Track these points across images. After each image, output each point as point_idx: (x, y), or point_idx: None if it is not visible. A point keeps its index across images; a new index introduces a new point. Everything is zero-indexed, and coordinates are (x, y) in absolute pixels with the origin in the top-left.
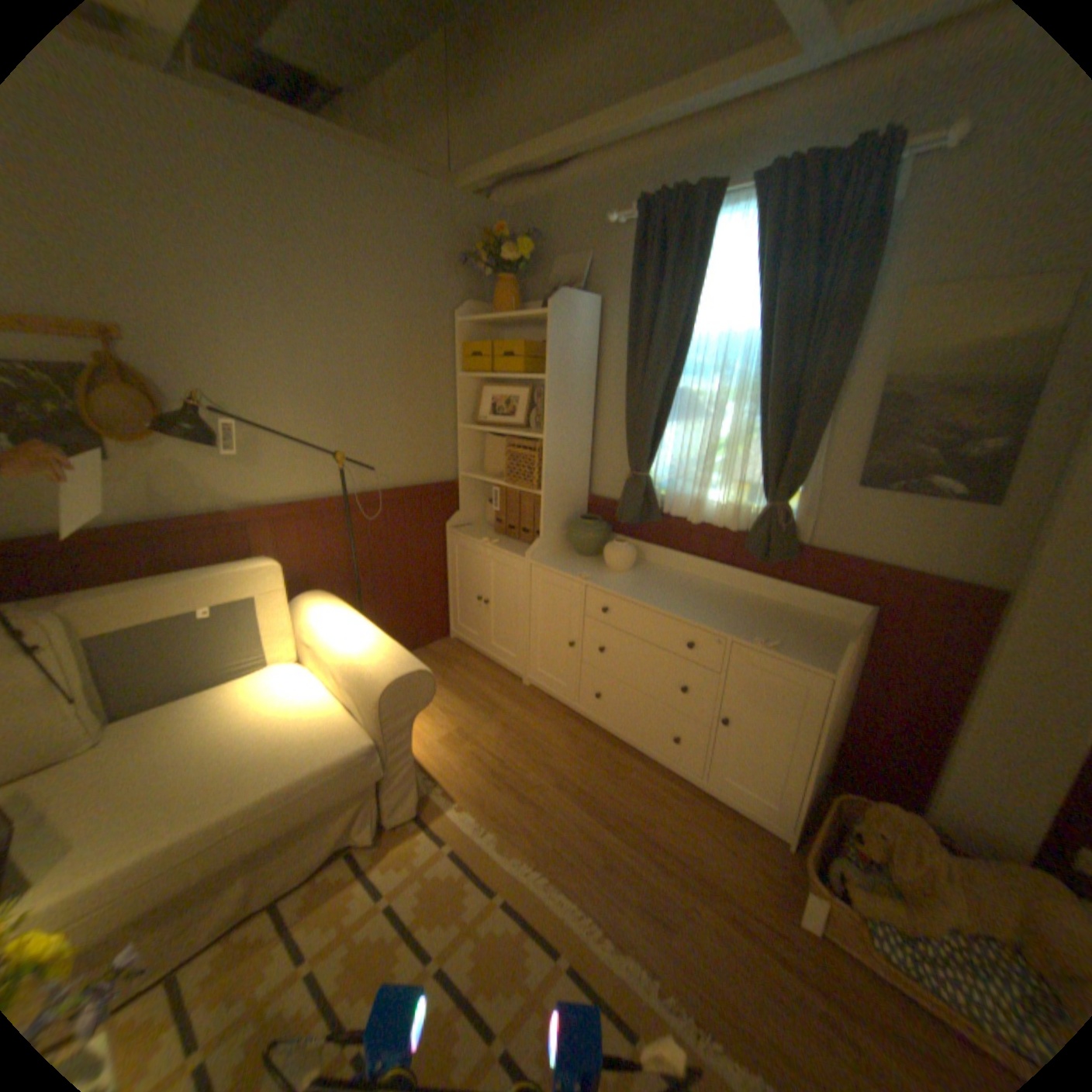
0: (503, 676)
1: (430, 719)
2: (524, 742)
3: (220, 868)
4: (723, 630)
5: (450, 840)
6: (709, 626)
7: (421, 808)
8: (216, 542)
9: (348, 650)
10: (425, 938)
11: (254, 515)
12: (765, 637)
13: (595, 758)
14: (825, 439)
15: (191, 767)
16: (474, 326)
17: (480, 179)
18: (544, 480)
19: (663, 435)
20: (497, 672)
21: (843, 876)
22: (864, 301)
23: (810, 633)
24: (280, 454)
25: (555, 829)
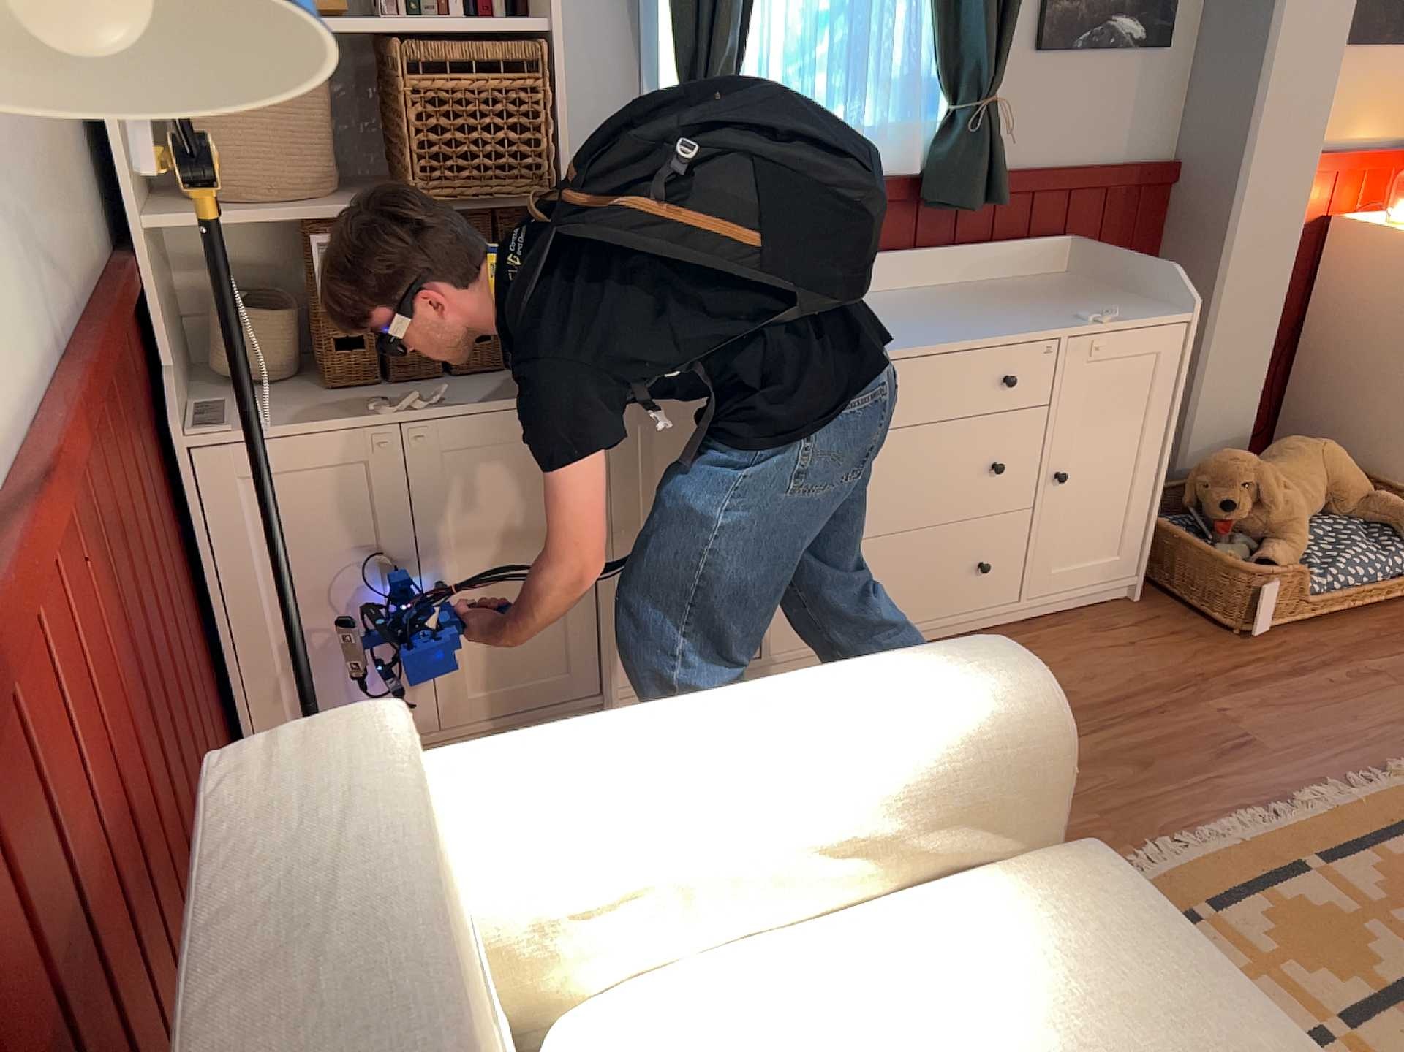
0: None
1: None
2: None
3: None
4: (1040, 328)
5: None
6: (1022, 332)
7: None
8: None
9: (829, 750)
10: None
11: None
12: (1082, 312)
13: None
14: None
15: None
16: None
17: None
18: (562, 155)
19: None
20: None
21: (1232, 558)
22: None
23: (1069, 294)
24: None
25: None
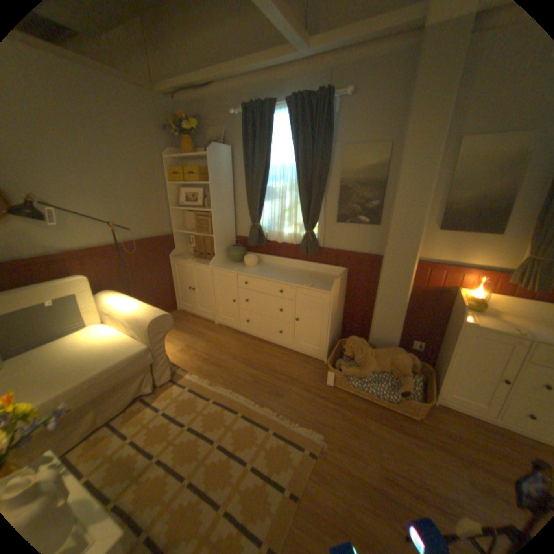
0: (205, 322)
1: (172, 343)
2: (217, 346)
3: (82, 404)
4: (292, 283)
5: (187, 385)
6: (287, 282)
7: (172, 377)
8: (48, 270)
9: (128, 311)
10: (181, 419)
11: (67, 255)
12: (307, 283)
13: (249, 346)
14: (322, 204)
15: (57, 368)
16: (172, 159)
17: (167, 88)
18: (214, 229)
19: (263, 206)
20: (202, 321)
21: (340, 364)
22: (329, 151)
23: (324, 280)
24: (78, 224)
25: (233, 373)
